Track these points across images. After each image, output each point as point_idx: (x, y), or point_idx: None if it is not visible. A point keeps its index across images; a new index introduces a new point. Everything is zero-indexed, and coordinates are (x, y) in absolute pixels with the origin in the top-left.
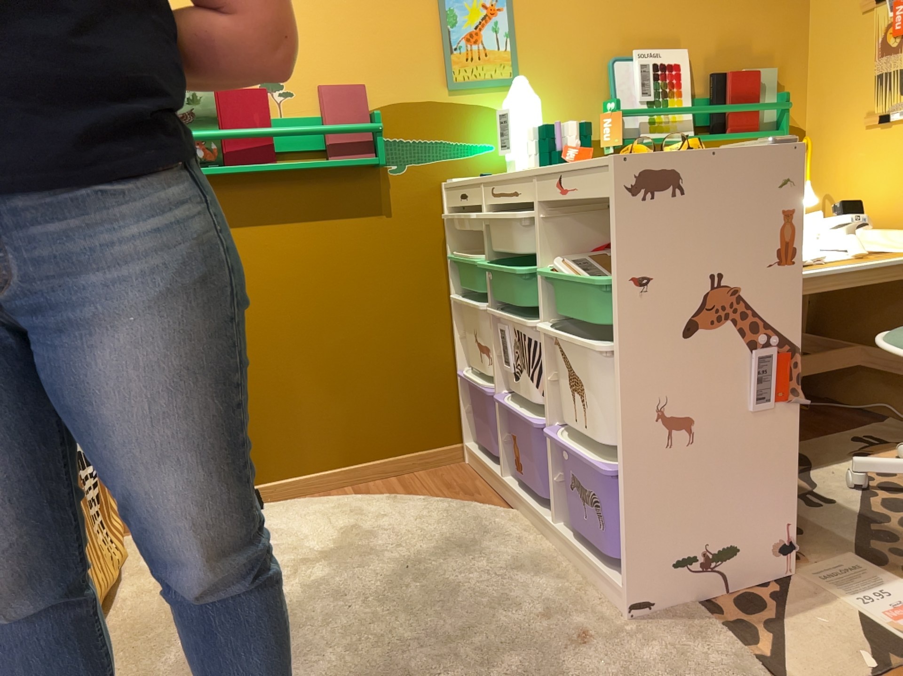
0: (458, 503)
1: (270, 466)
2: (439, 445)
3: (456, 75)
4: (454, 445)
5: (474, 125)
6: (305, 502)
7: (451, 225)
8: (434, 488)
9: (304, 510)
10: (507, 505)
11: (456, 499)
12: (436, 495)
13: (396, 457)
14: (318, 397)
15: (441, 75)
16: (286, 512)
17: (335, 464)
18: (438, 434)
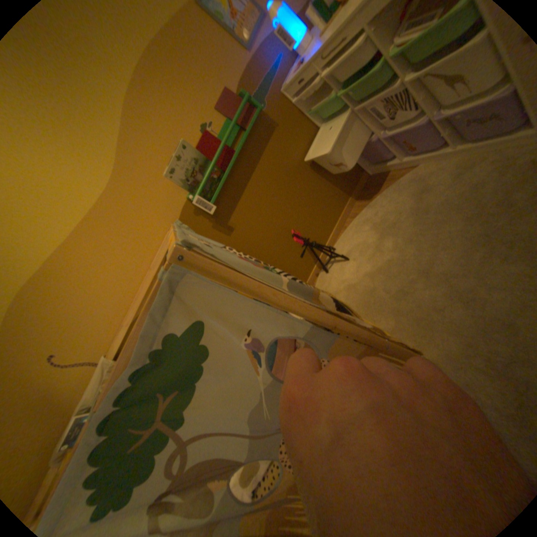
0: (395, 184)
1: (324, 237)
2: (359, 178)
3: (243, 38)
4: (363, 173)
5: (267, 52)
6: (346, 235)
7: (298, 102)
8: (376, 190)
9: (350, 236)
10: (413, 166)
11: (390, 184)
12: (381, 190)
13: (351, 196)
14: (316, 205)
15: (239, 46)
16: (346, 242)
17: (339, 217)
18: (356, 176)
